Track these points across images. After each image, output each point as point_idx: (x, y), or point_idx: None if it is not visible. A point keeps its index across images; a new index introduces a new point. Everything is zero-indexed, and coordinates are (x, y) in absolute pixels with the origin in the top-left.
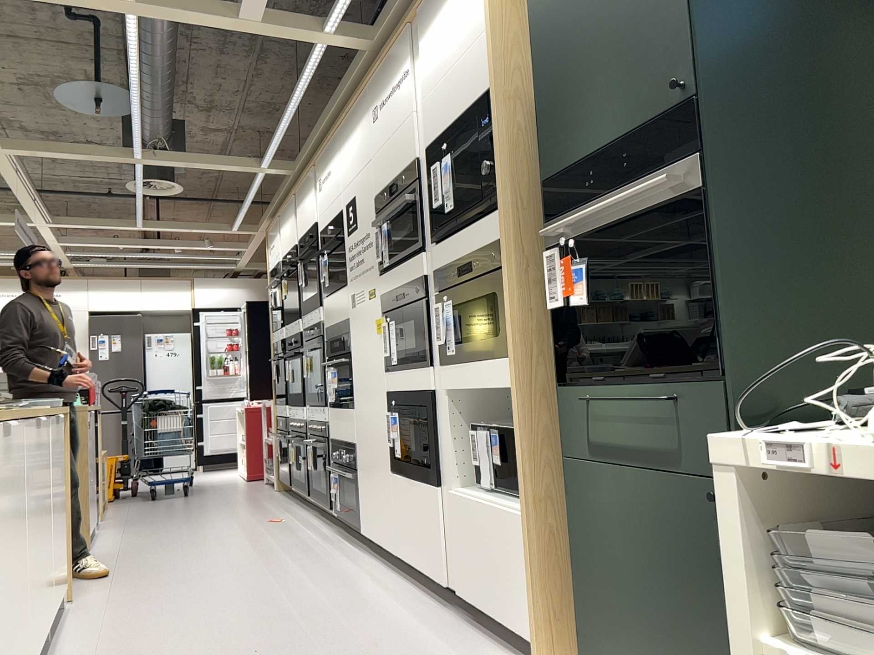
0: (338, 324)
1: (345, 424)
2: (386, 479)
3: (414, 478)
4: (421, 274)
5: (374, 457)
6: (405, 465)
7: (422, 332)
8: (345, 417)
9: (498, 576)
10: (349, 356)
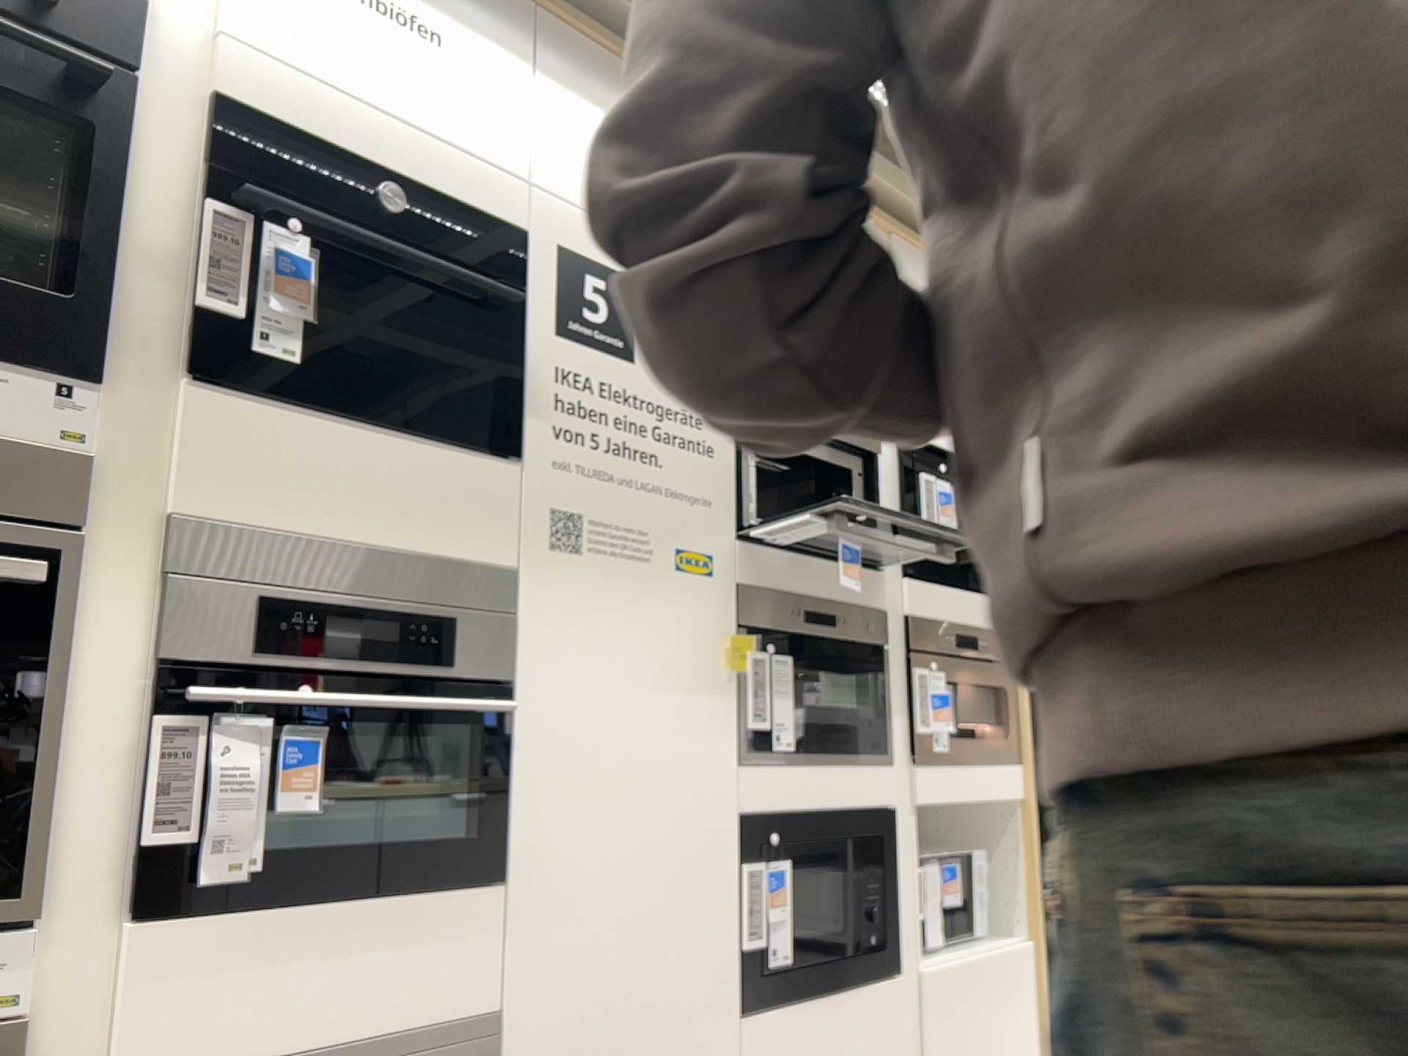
0: (336, 545)
1: (403, 960)
2: (713, 1047)
3: (835, 987)
4: (878, 604)
5: (645, 1008)
6: (802, 972)
7: (875, 701)
8: (404, 925)
9: (1000, 1045)
10: (497, 695)
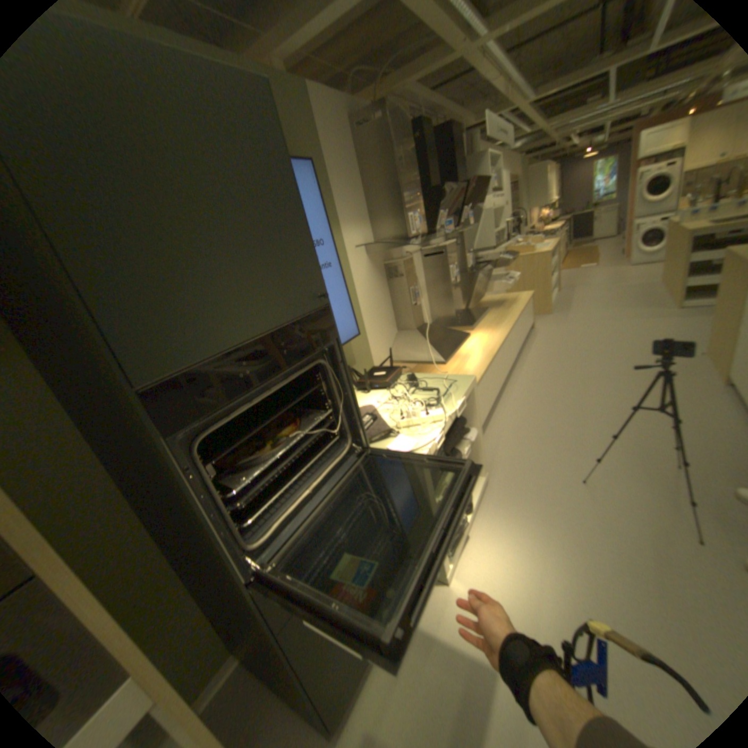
0: None
1: None
2: None
3: None
4: None
5: None
6: None
7: None
8: None
9: None
10: None
